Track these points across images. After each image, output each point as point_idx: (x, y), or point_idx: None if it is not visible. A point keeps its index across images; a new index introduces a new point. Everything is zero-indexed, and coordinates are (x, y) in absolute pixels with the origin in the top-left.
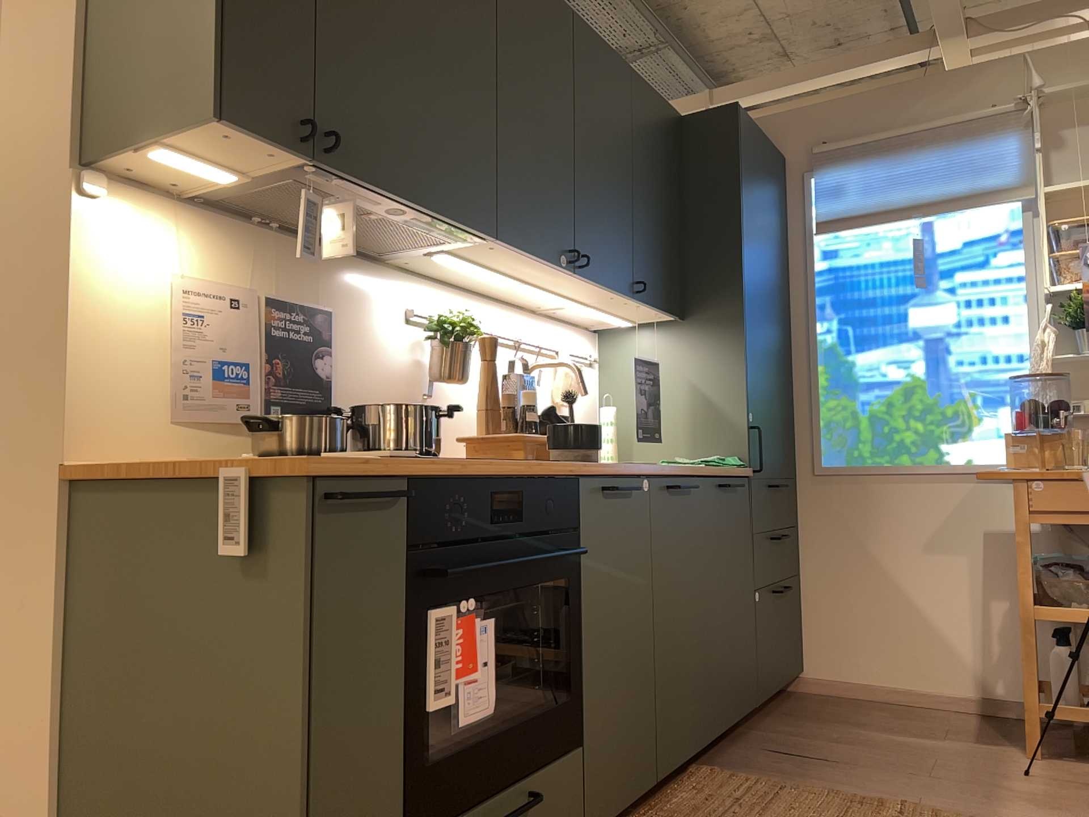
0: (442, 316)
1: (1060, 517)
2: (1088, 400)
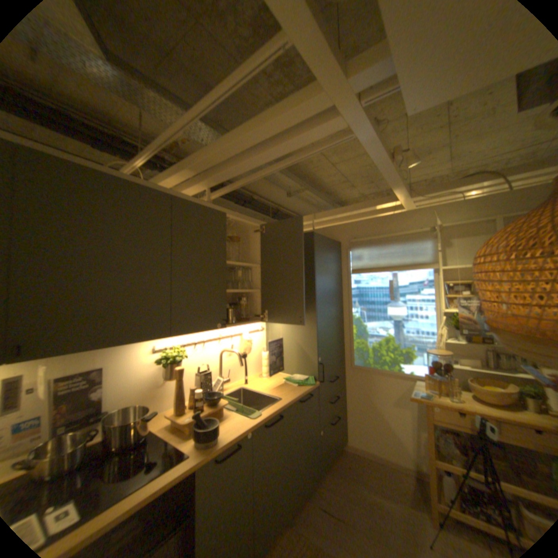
0: (168, 352)
1: (448, 426)
2: (463, 358)
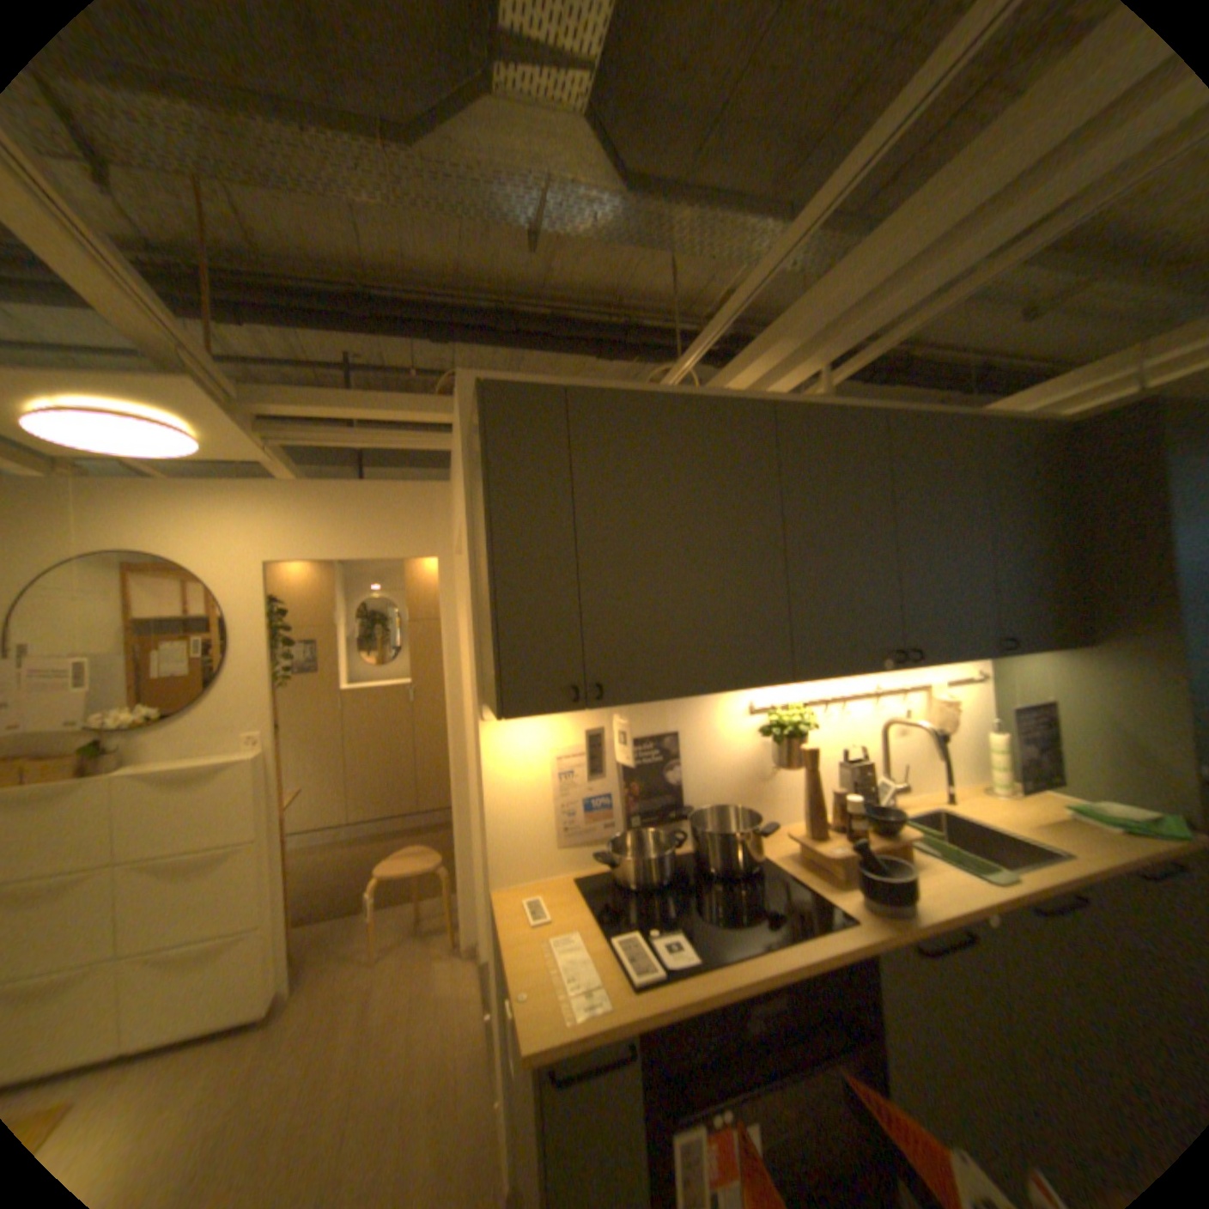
0: (778, 713)
1: None
2: None
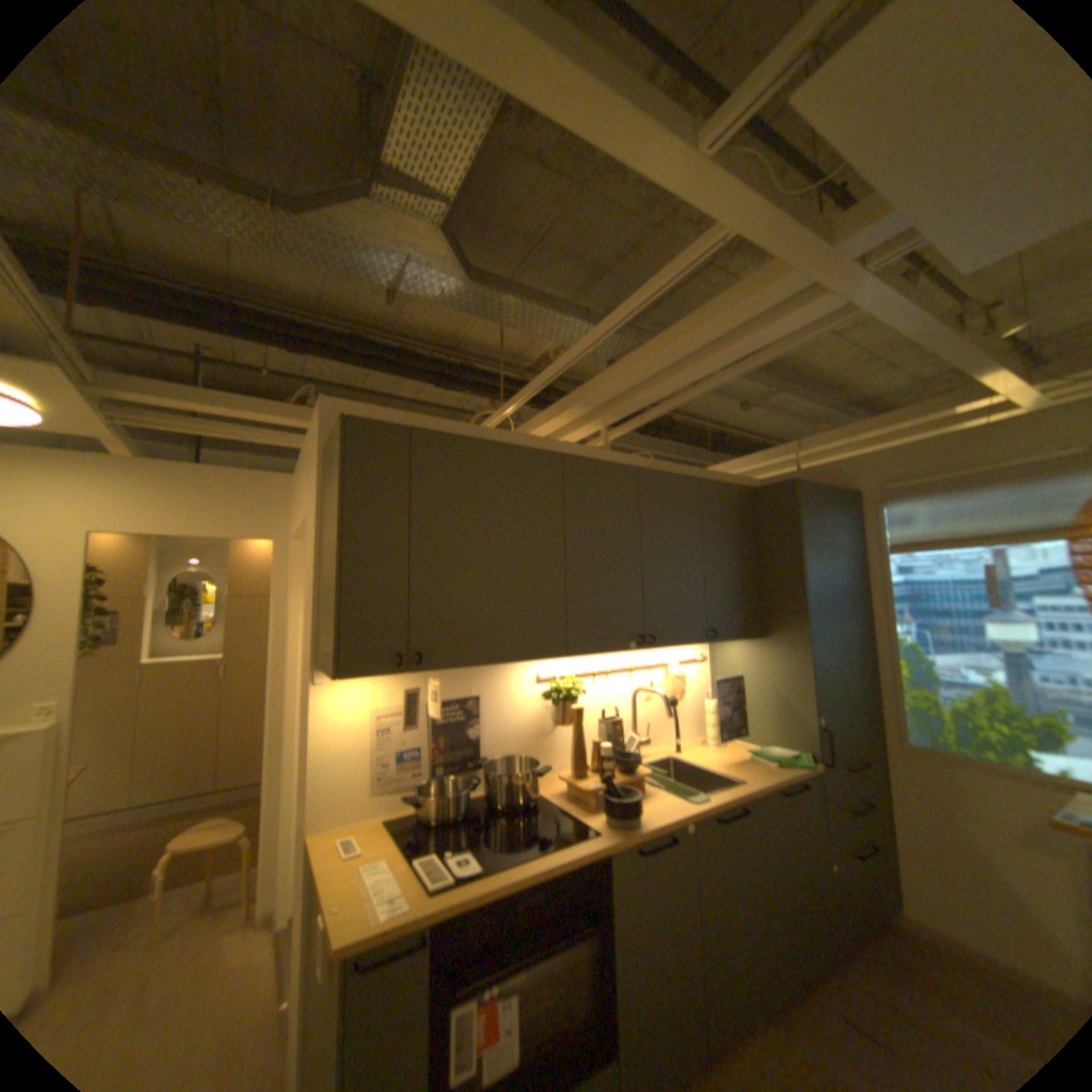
0: (557, 683)
1: None
2: None
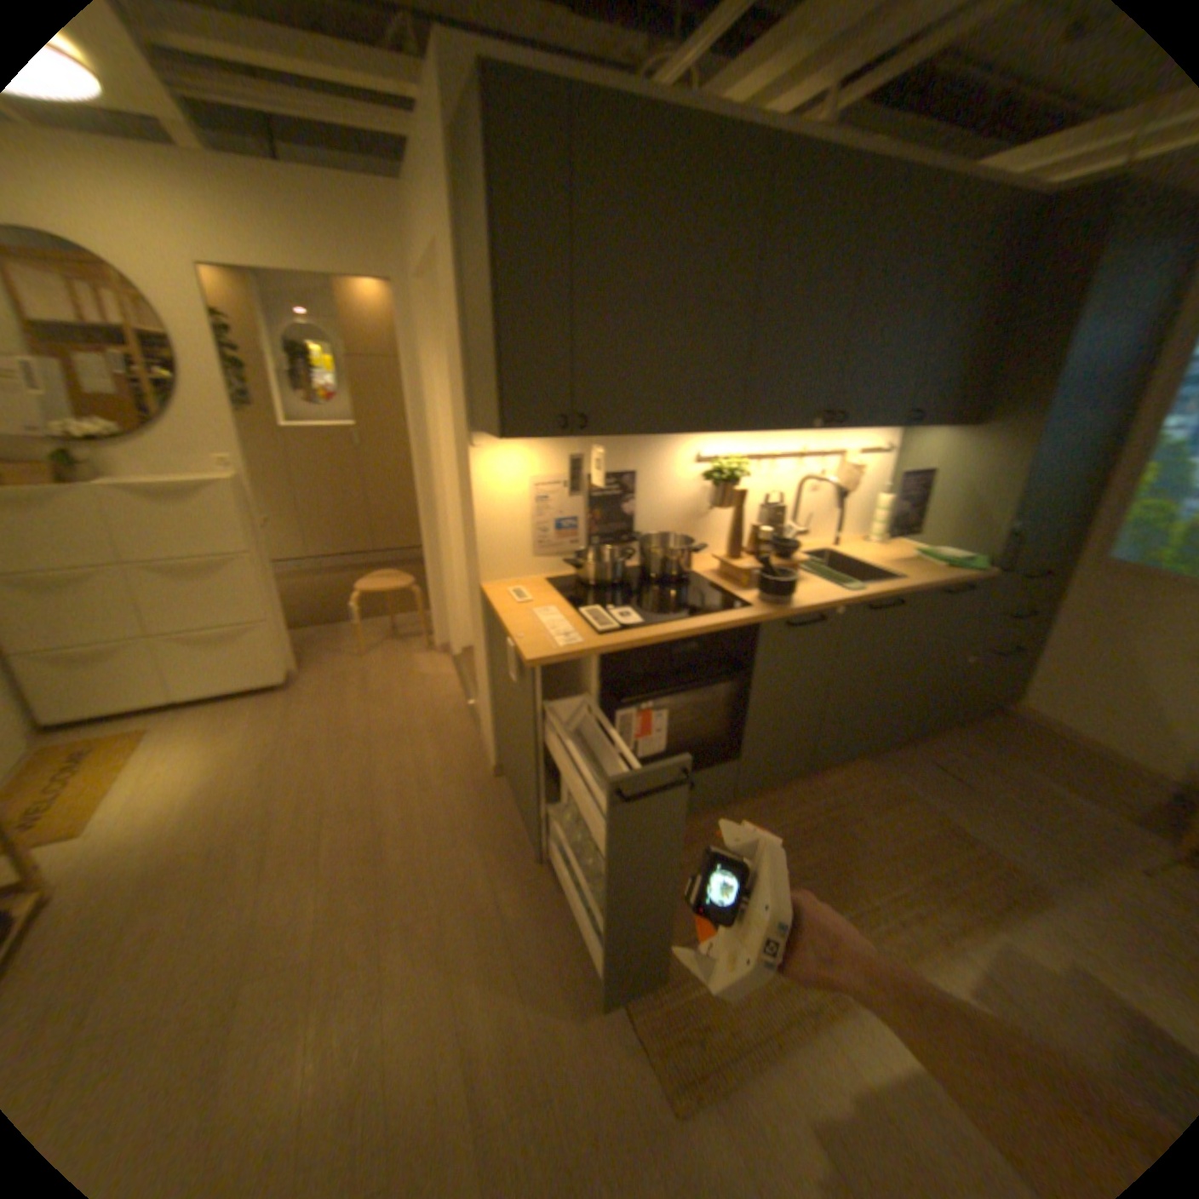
0: (720, 462)
1: None
2: None
